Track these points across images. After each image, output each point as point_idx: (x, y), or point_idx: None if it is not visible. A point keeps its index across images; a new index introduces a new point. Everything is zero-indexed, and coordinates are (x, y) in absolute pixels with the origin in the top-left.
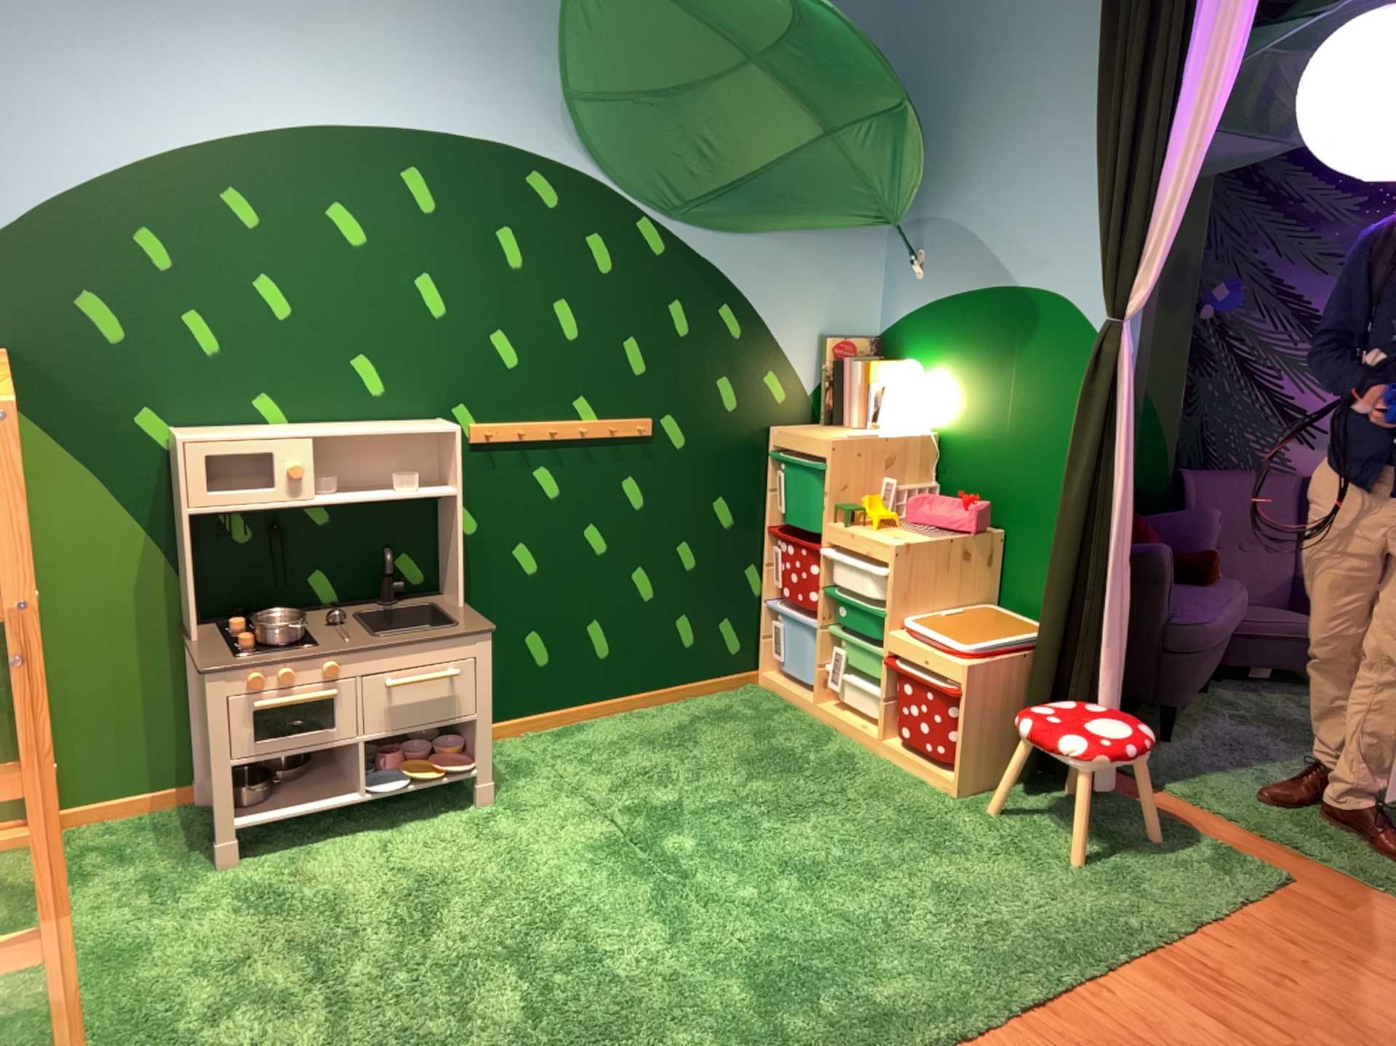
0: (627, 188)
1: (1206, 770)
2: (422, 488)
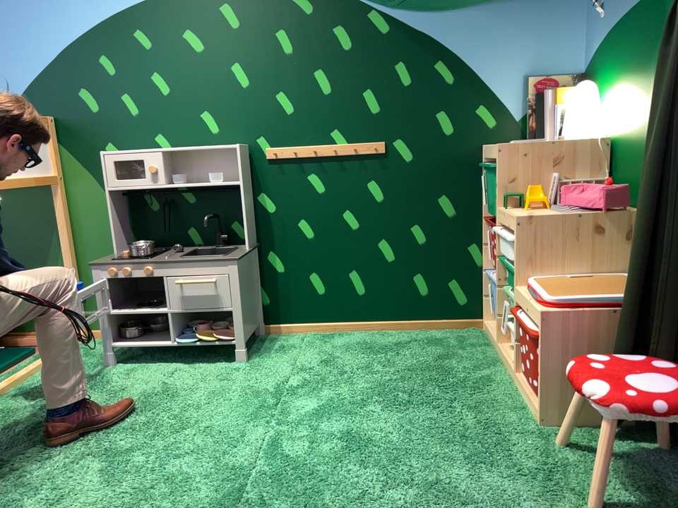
0: None
1: None
2: (226, 181)
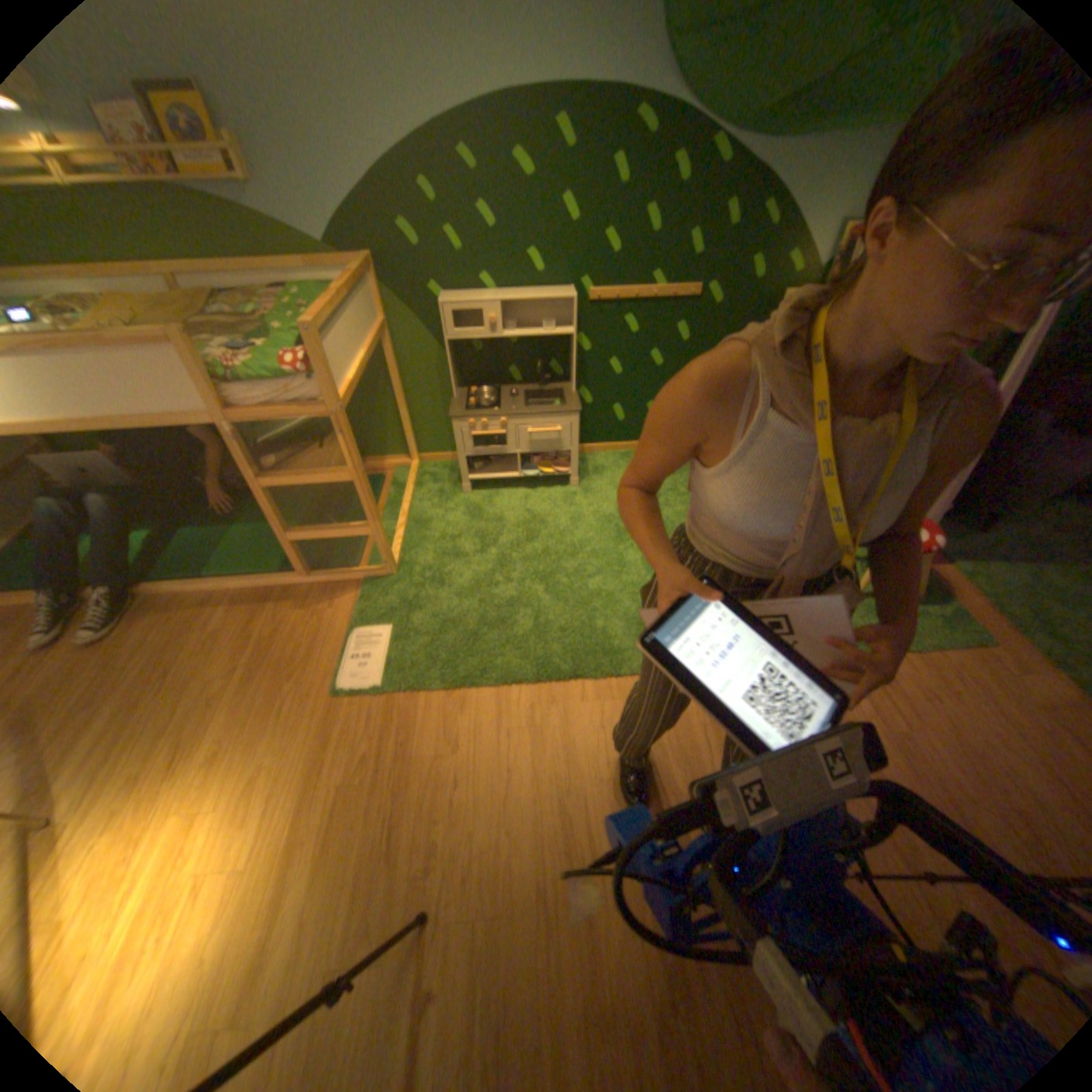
0: (708, 105)
1: (1002, 567)
2: (555, 329)
